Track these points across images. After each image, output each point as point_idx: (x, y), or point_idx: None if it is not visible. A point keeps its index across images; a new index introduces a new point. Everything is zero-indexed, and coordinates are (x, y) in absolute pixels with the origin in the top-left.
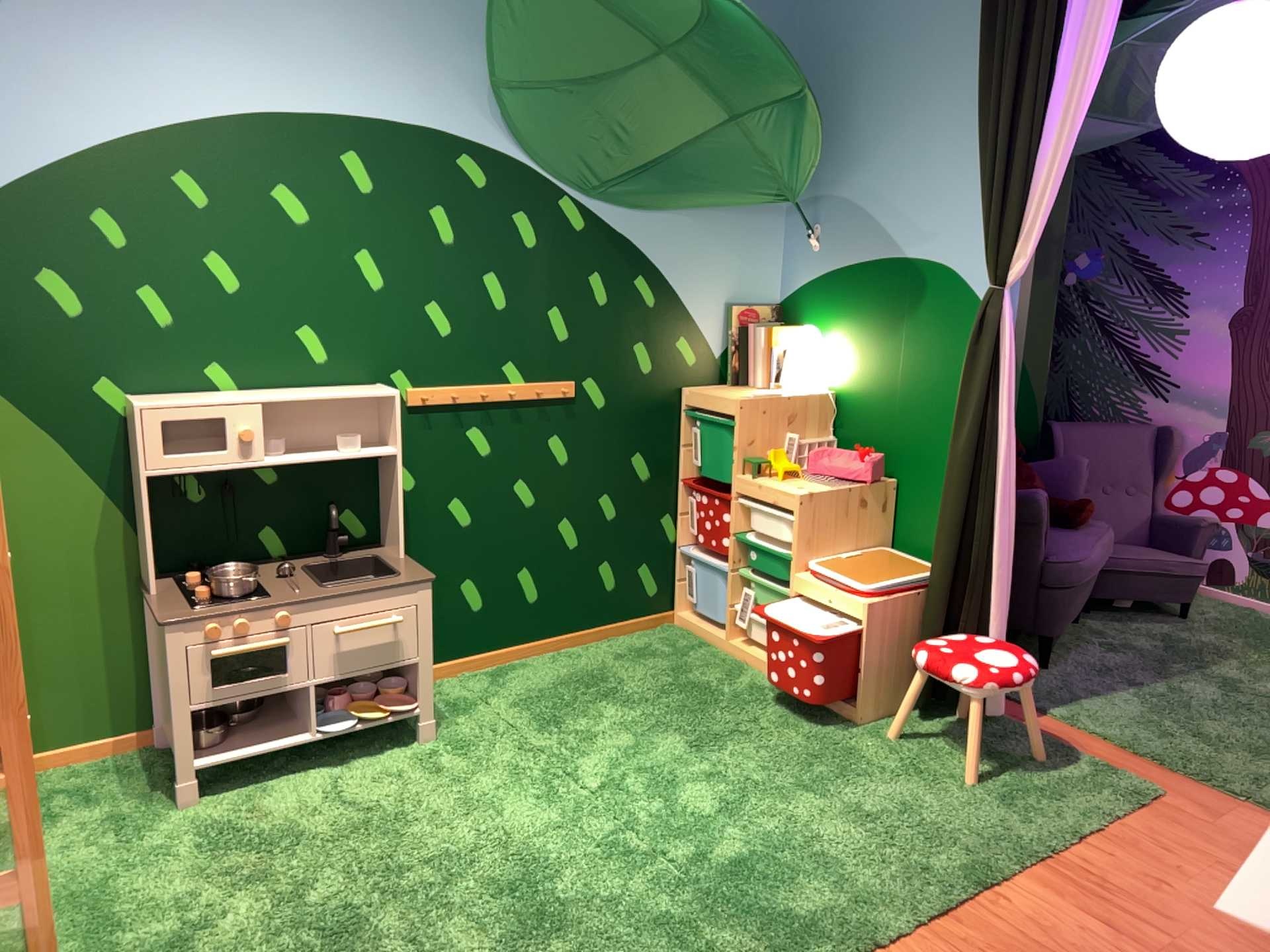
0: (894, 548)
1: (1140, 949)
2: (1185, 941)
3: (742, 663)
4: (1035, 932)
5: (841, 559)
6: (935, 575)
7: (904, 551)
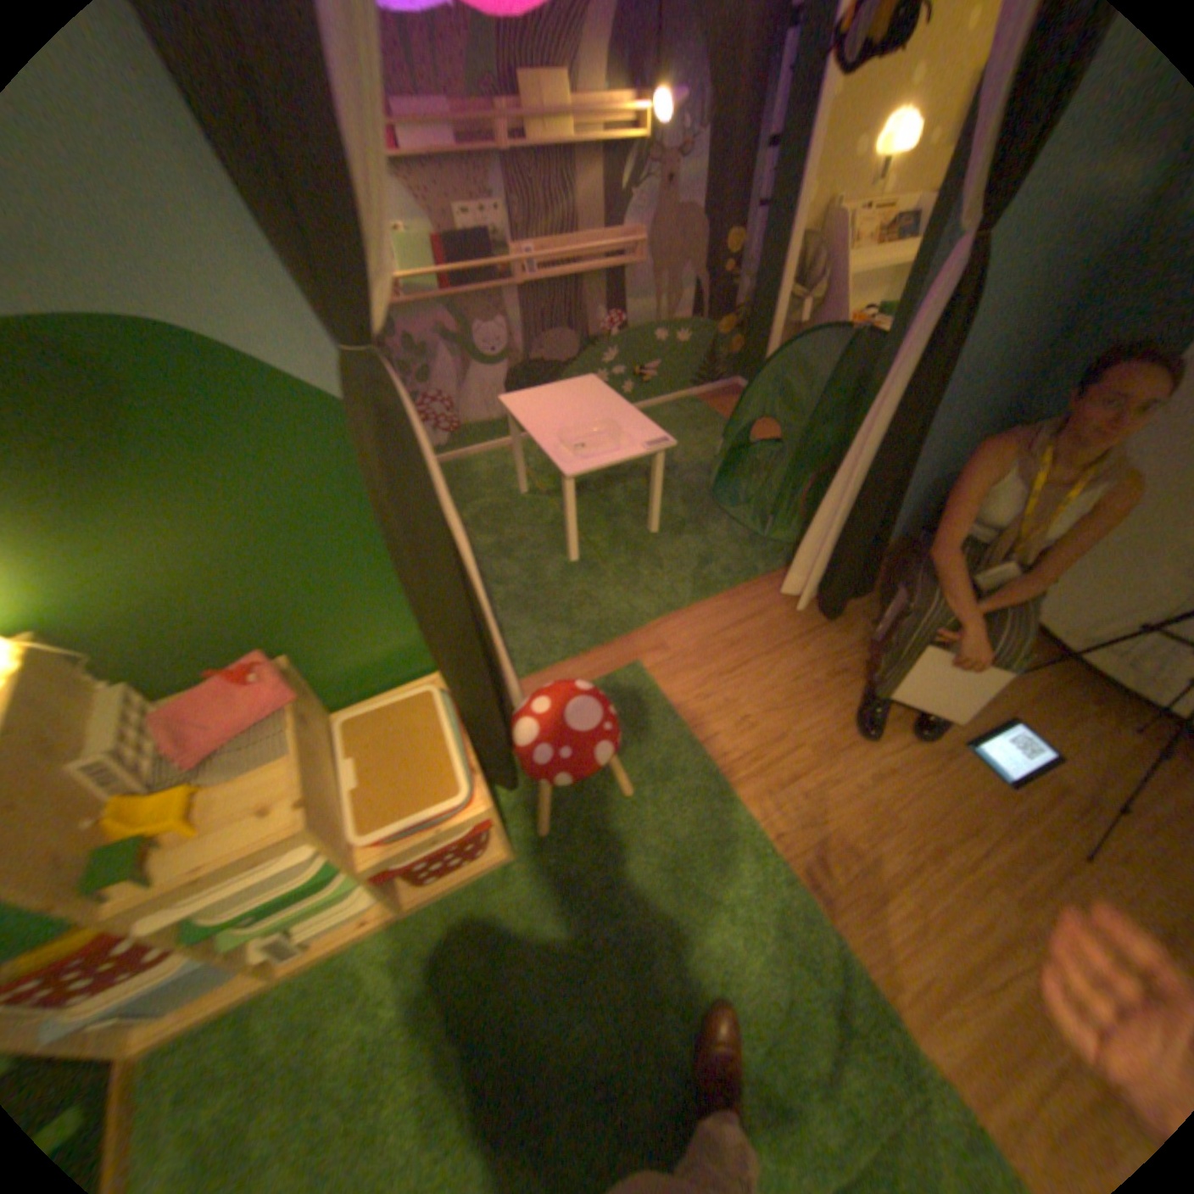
0: (327, 706)
1: (817, 771)
2: (803, 739)
3: (322, 964)
4: (813, 832)
5: (356, 791)
6: (473, 707)
7: (343, 699)
